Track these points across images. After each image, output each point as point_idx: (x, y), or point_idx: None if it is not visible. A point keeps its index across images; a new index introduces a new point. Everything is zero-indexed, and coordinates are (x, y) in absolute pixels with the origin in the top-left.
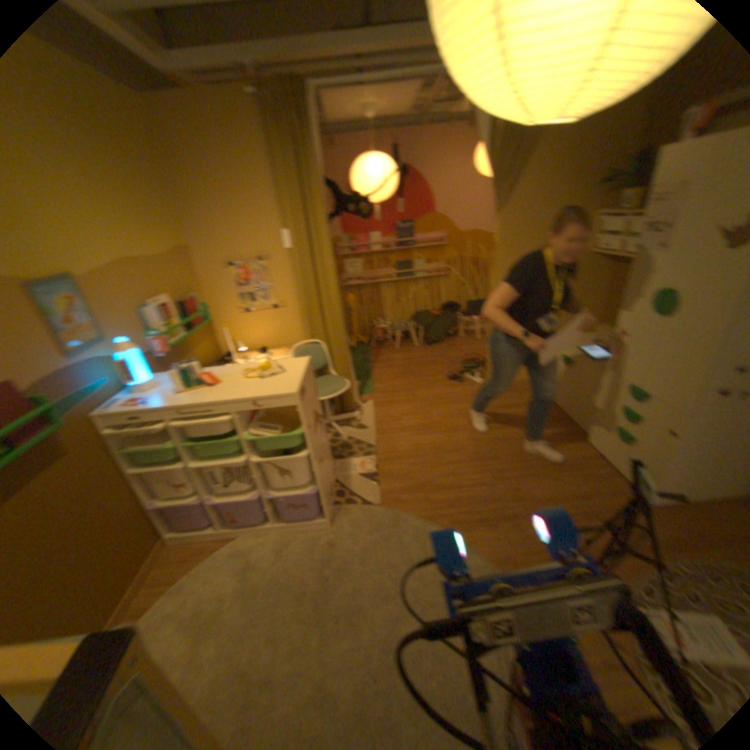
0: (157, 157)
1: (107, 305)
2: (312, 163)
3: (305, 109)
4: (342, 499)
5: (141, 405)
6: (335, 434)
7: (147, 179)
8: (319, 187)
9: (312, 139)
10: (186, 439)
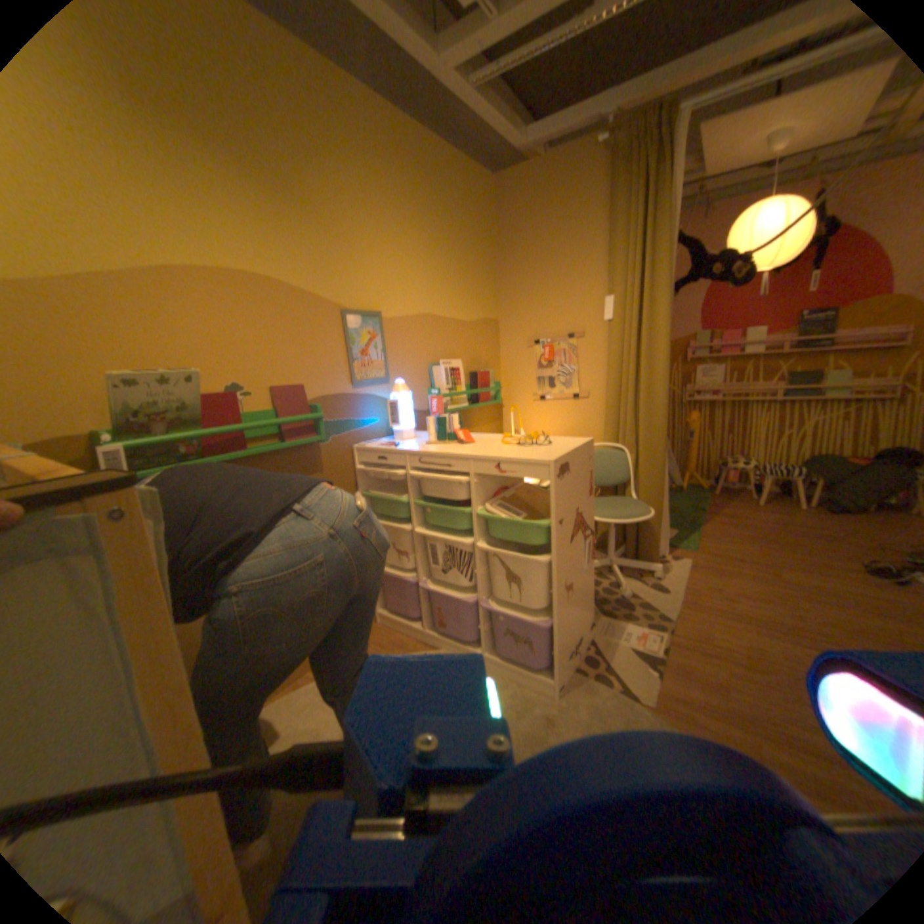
0: (496, 231)
1: (405, 352)
2: (669, 205)
3: (675, 139)
4: (594, 673)
5: (395, 446)
6: (616, 581)
7: (481, 249)
8: (673, 236)
9: (678, 176)
10: (424, 499)
